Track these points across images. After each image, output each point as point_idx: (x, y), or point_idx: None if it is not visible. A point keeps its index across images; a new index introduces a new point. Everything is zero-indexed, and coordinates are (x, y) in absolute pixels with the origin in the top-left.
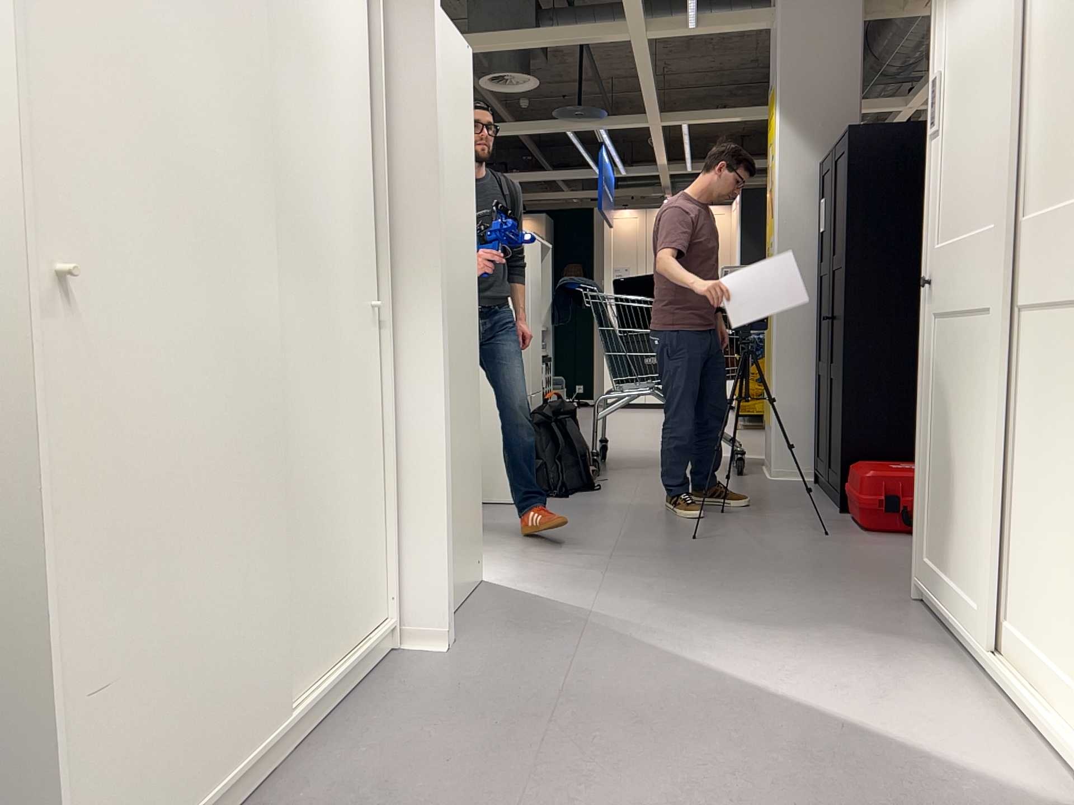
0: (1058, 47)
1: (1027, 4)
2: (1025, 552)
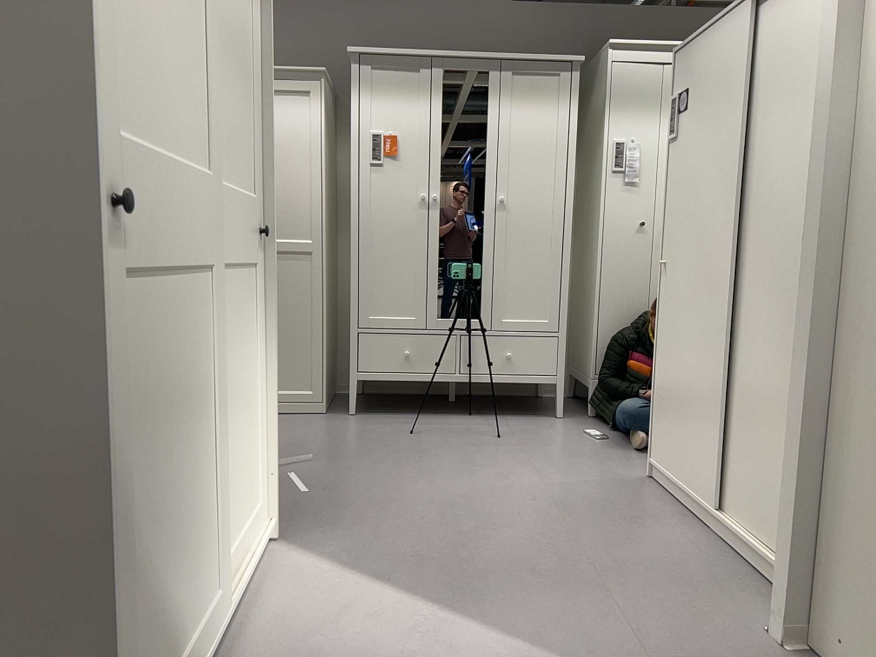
0: (222, 52)
1: None
2: (226, 483)
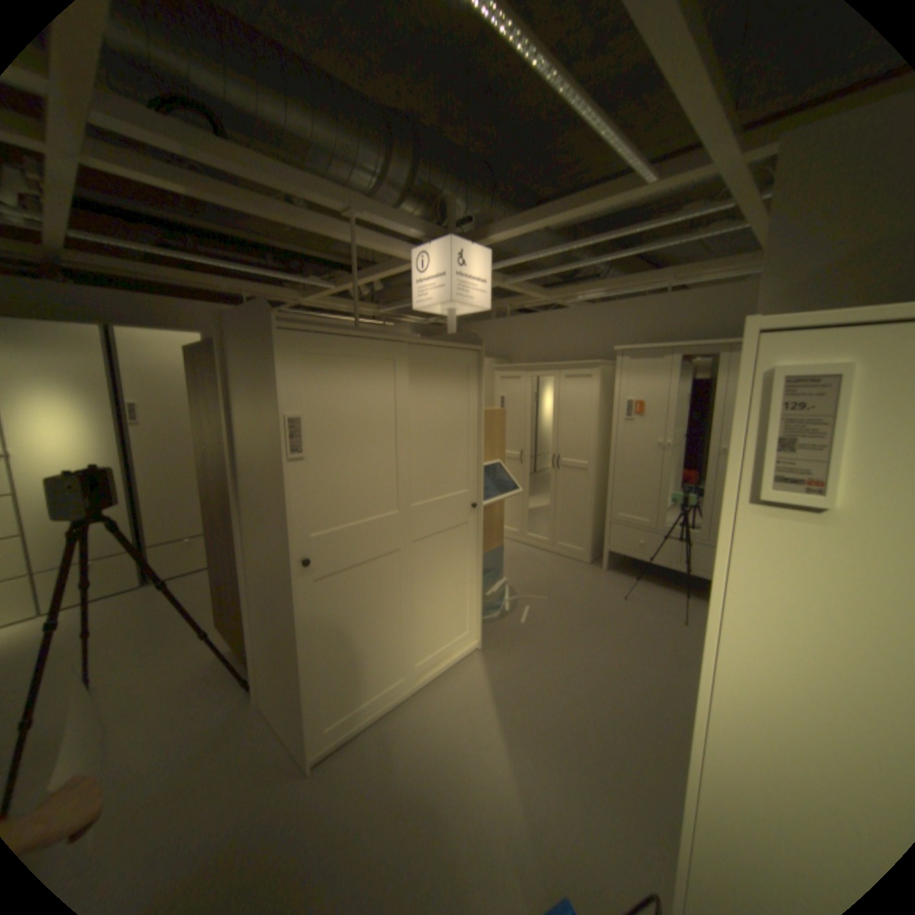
0: (433, 440)
1: (408, 413)
2: (430, 626)
